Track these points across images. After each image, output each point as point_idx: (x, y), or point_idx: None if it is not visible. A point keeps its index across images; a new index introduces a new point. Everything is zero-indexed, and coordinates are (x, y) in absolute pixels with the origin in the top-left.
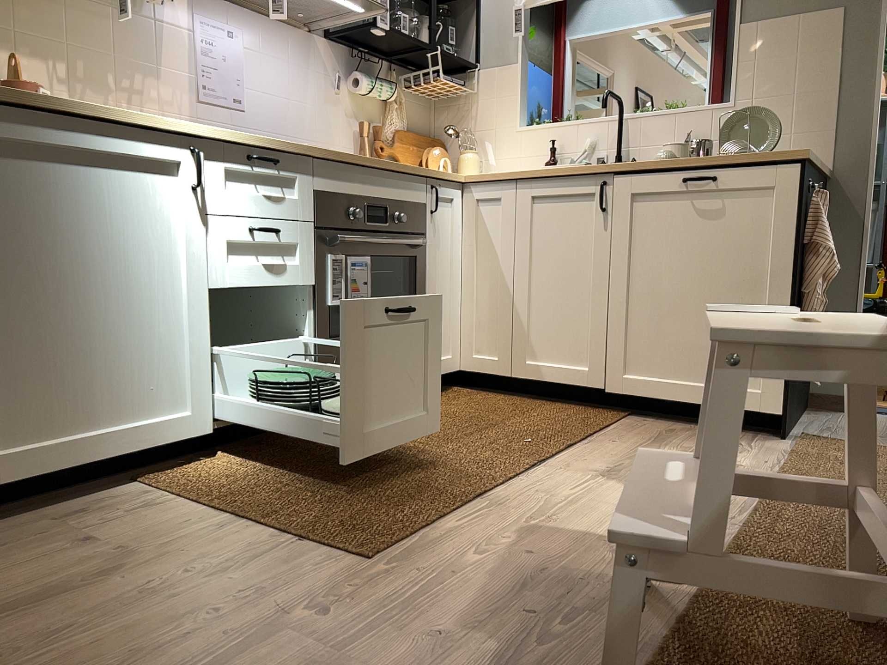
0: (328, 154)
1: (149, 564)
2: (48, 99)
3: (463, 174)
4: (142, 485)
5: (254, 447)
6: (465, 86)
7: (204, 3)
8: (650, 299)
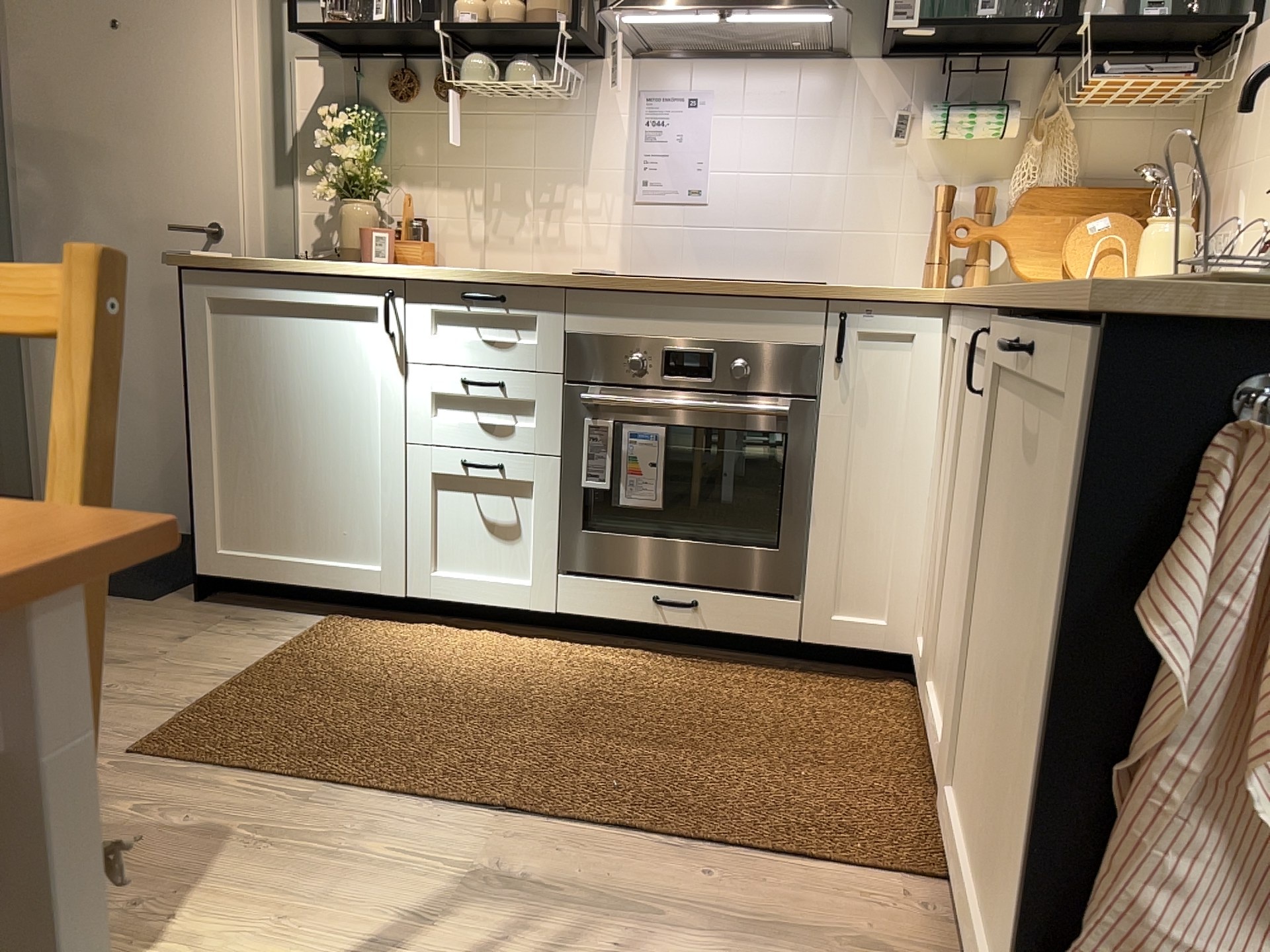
0: (585, 283)
1: (132, 673)
2: (252, 261)
3: (939, 293)
4: (310, 621)
5: (467, 634)
6: (1221, 71)
7: (651, 69)
8: (989, 643)
